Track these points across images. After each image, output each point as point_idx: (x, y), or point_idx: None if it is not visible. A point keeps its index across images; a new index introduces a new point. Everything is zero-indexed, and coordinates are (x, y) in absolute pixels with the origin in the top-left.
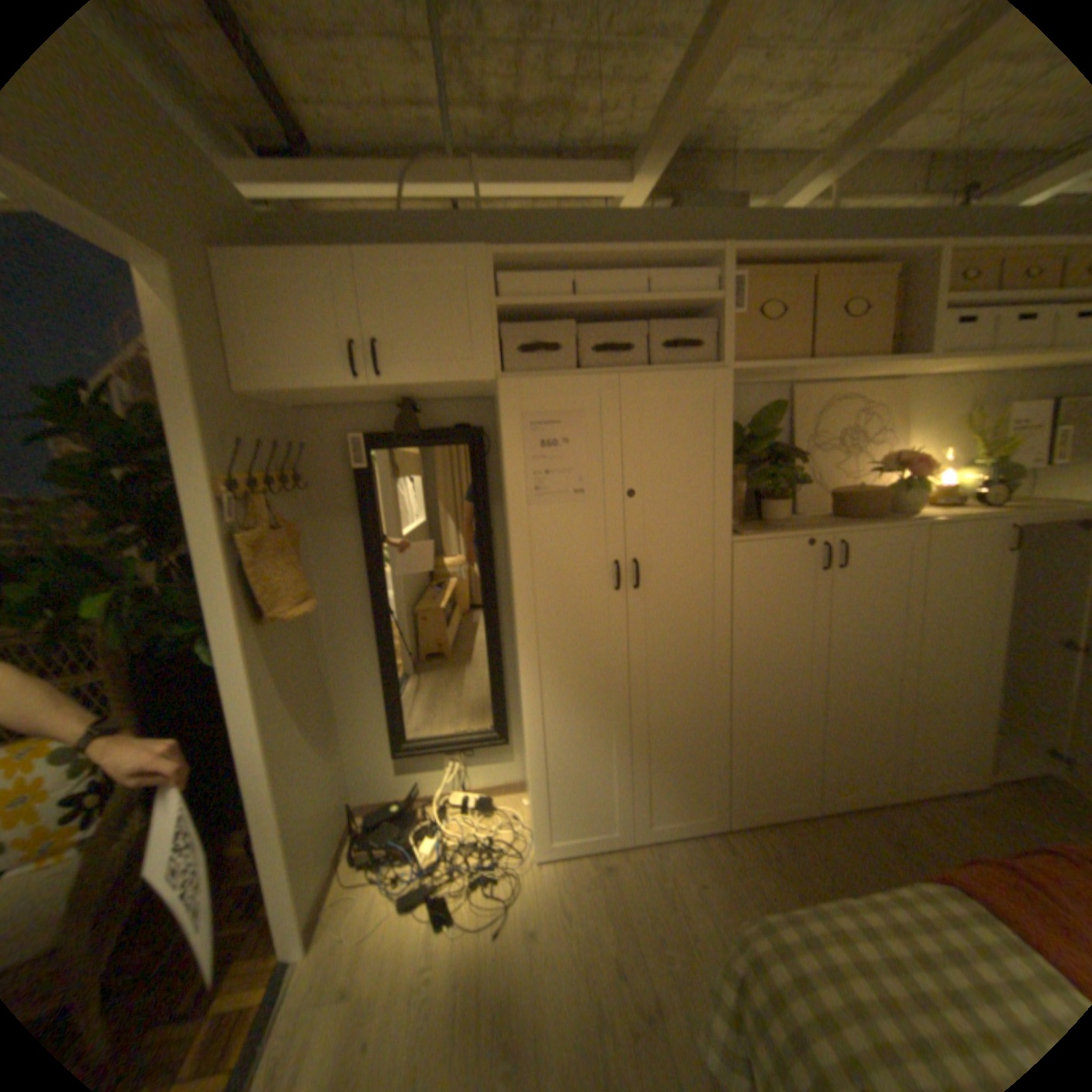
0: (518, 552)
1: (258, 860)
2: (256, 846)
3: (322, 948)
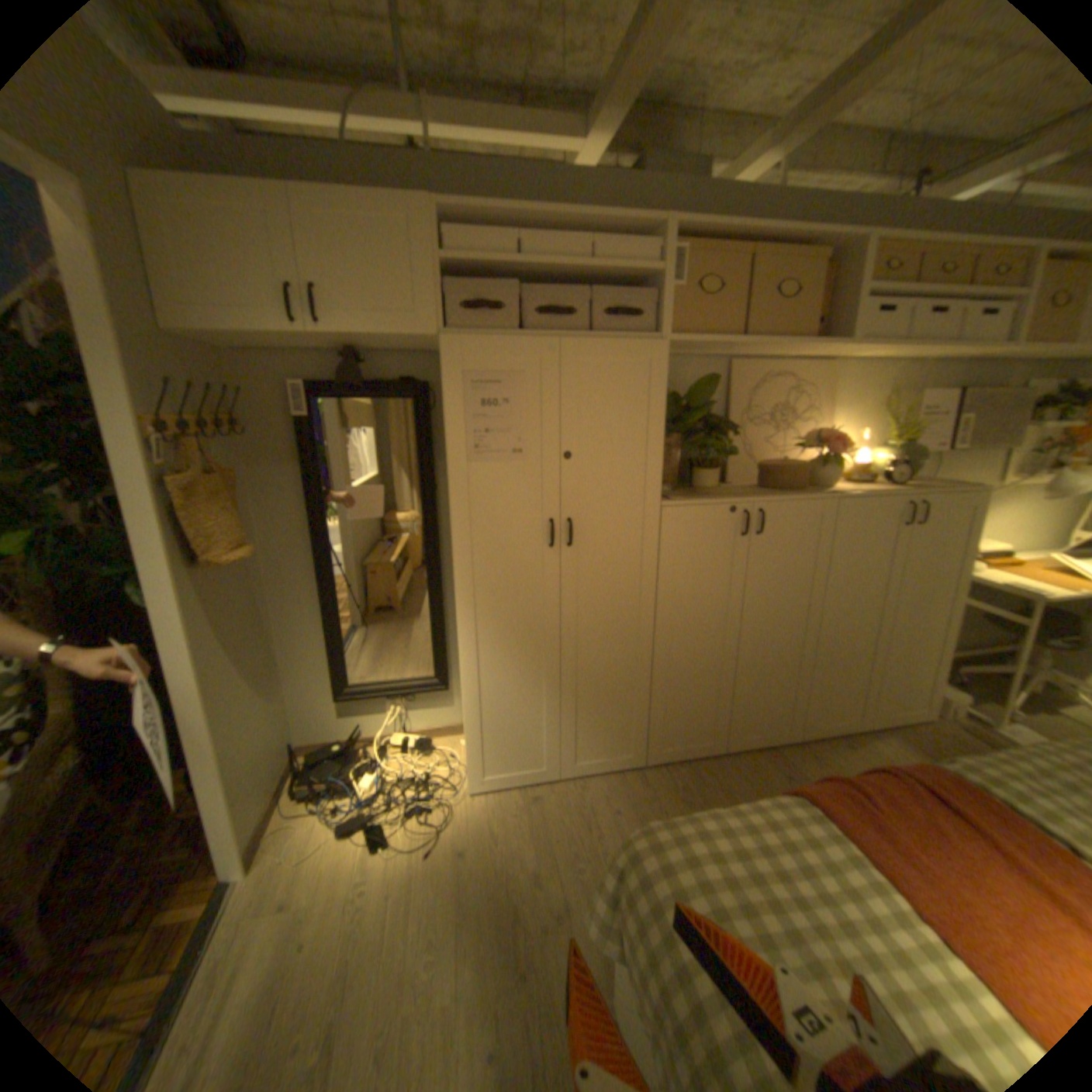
0: (459, 507)
1: (201, 789)
2: (197, 776)
3: (265, 868)
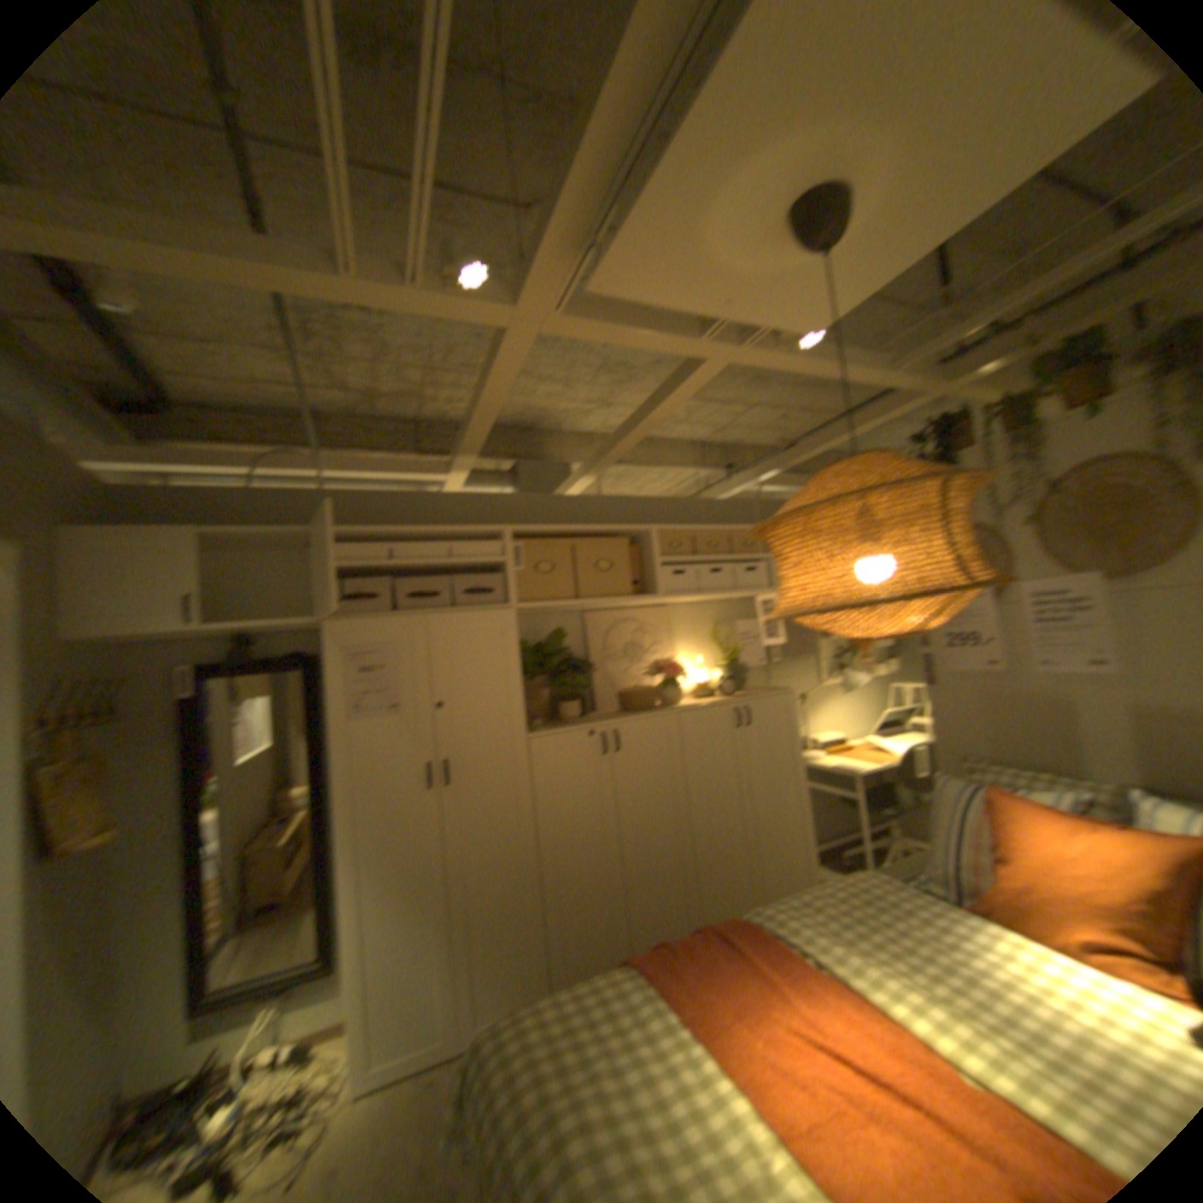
0: (340, 760)
1: None
2: None
3: None
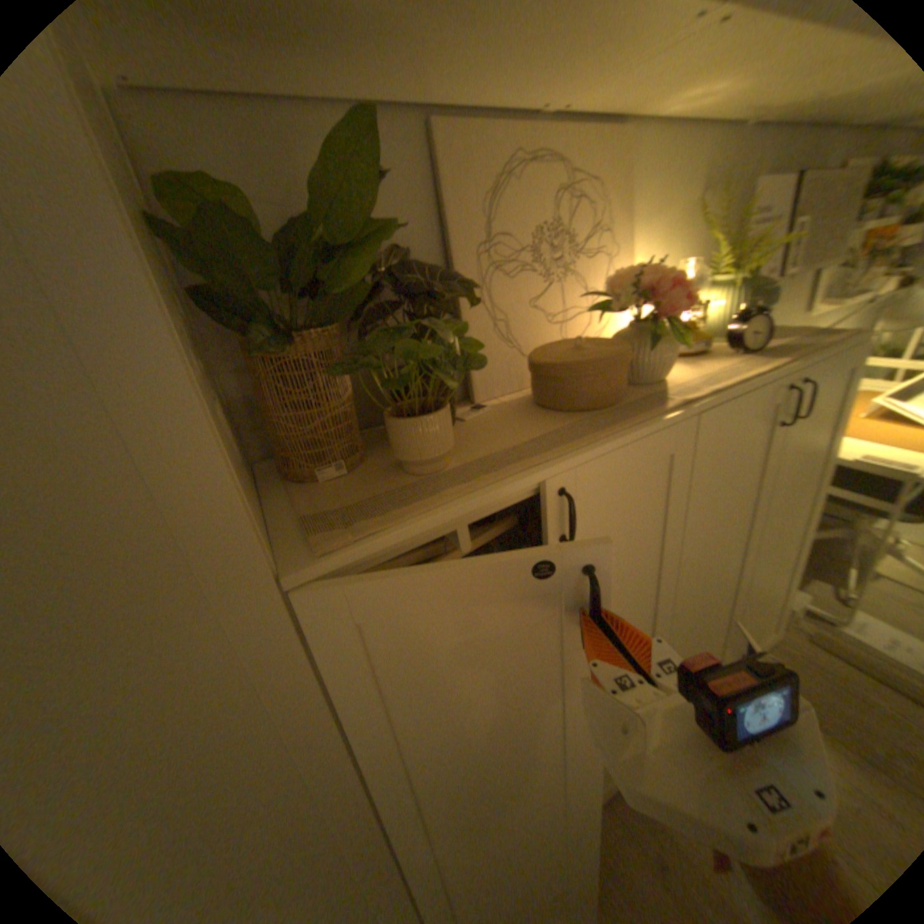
0: None
1: None
2: None
3: None
